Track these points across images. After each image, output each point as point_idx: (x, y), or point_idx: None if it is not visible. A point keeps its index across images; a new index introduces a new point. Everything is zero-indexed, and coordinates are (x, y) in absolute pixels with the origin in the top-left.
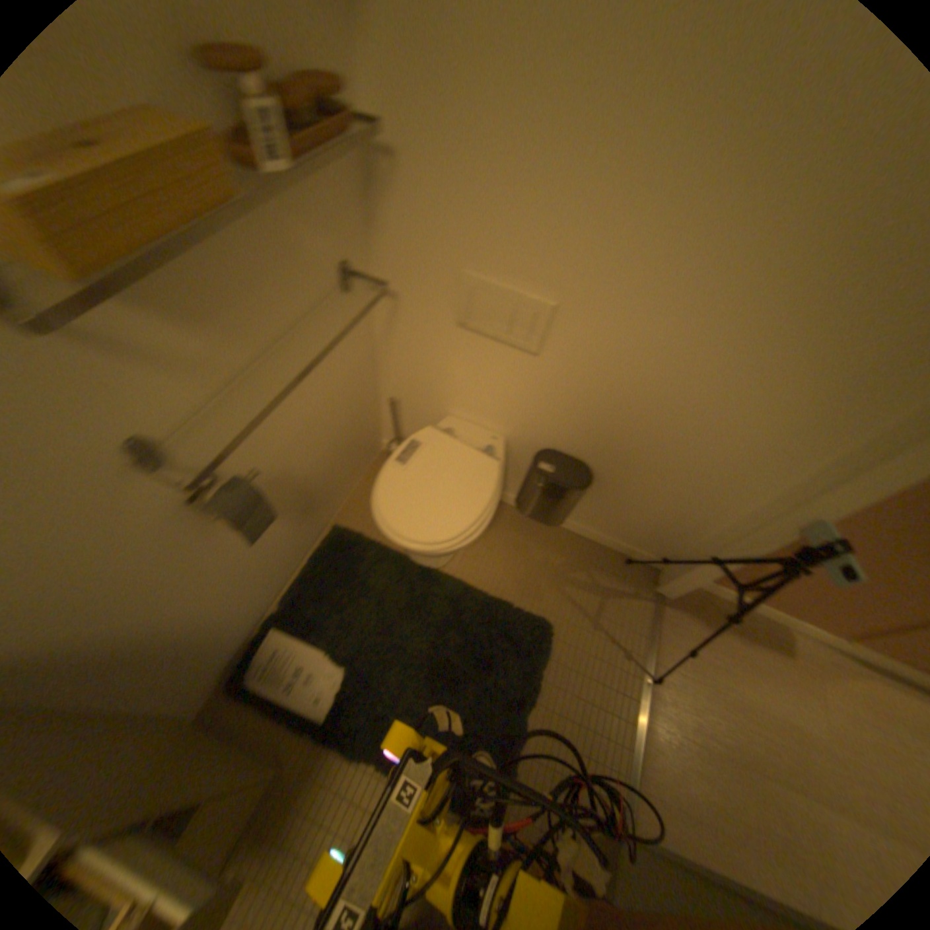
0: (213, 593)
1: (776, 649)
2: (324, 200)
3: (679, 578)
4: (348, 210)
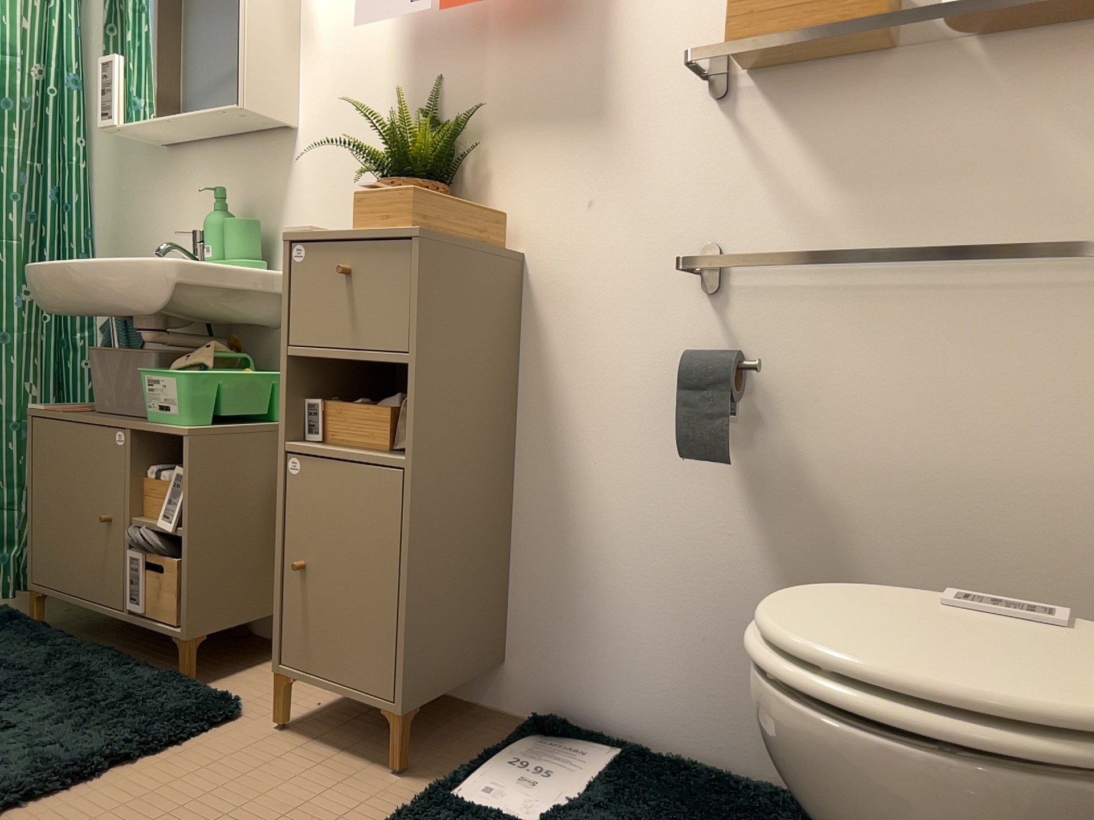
0: (639, 542)
1: None
2: None
3: None
4: None
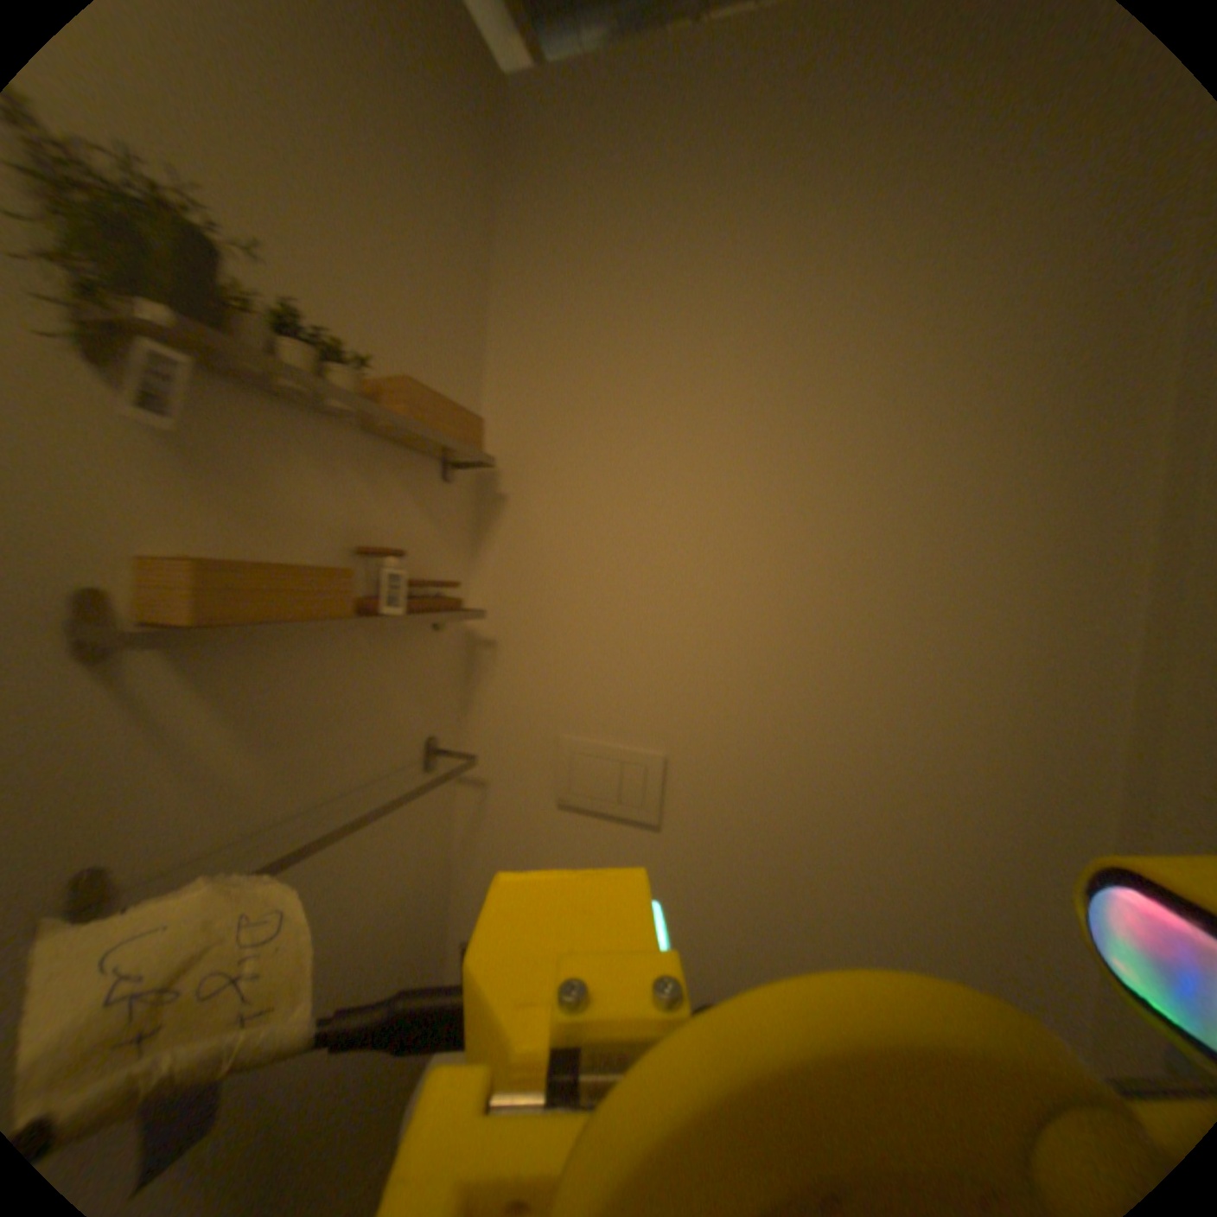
0: None
1: None
2: (428, 670)
3: None
4: (449, 686)
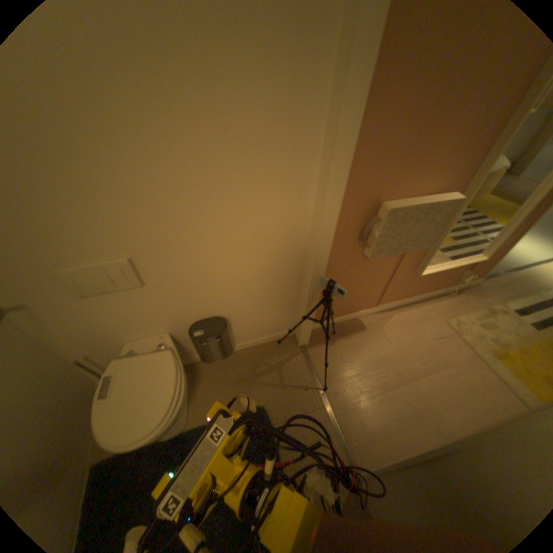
0: None
1: (357, 331)
2: None
3: (300, 334)
4: None
